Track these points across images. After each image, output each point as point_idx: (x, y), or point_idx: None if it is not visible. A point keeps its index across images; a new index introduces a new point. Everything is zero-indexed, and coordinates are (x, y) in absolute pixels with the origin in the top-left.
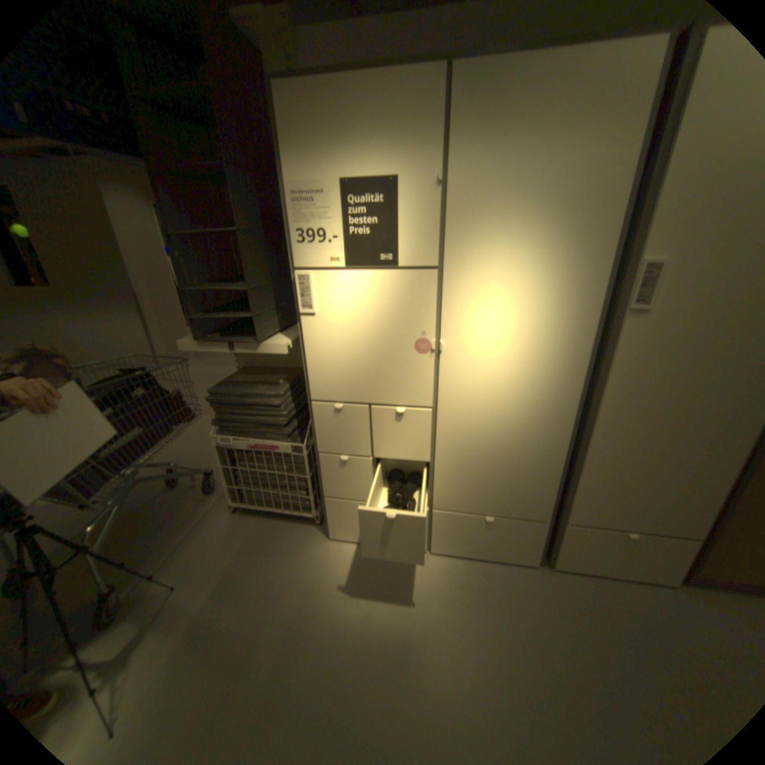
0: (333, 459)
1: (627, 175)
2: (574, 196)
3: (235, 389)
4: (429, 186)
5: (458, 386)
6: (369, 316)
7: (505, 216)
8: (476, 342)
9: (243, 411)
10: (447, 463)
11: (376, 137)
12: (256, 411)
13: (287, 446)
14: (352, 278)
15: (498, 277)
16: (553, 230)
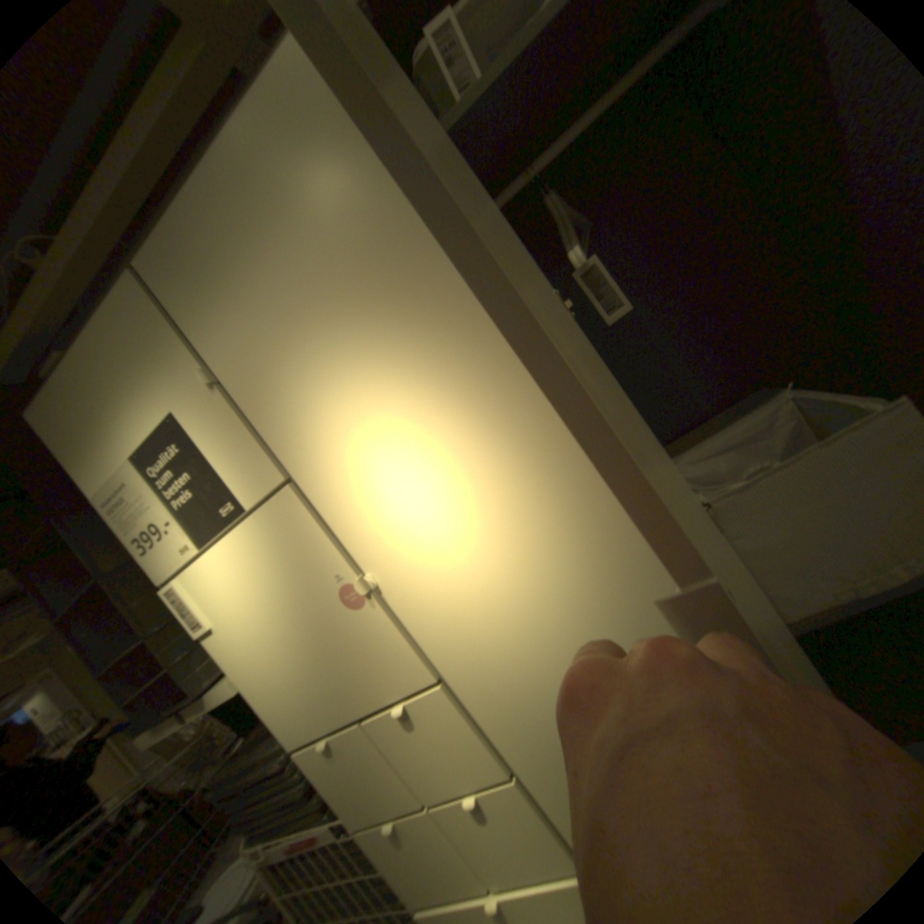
0: (377, 838)
1: (395, 196)
2: (357, 275)
3: (234, 765)
4: (206, 398)
5: (445, 629)
6: (264, 596)
7: (304, 363)
8: (410, 547)
9: (251, 798)
10: (538, 770)
11: (127, 392)
12: (263, 791)
13: (326, 832)
14: (214, 560)
15: (361, 441)
16: (371, 334)
